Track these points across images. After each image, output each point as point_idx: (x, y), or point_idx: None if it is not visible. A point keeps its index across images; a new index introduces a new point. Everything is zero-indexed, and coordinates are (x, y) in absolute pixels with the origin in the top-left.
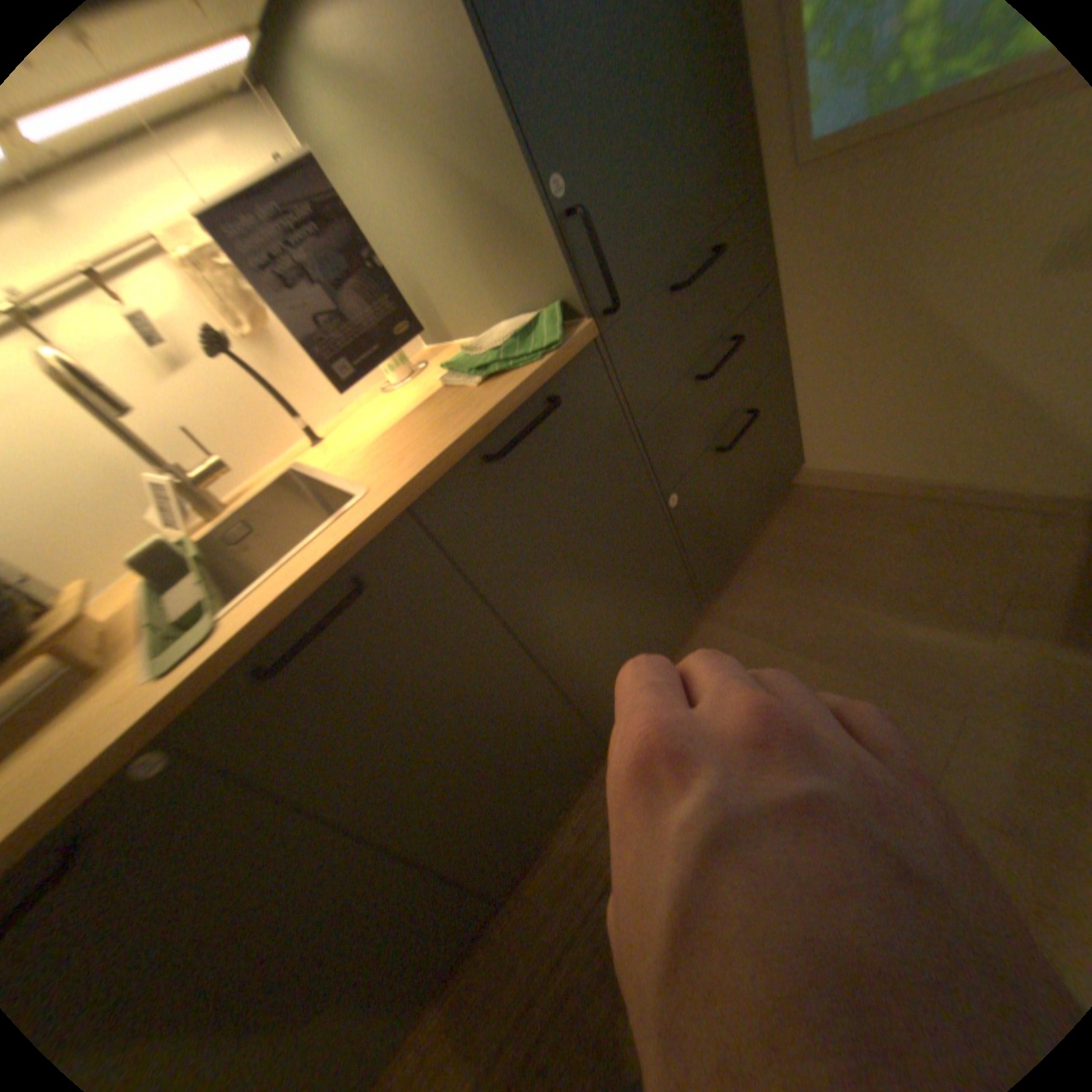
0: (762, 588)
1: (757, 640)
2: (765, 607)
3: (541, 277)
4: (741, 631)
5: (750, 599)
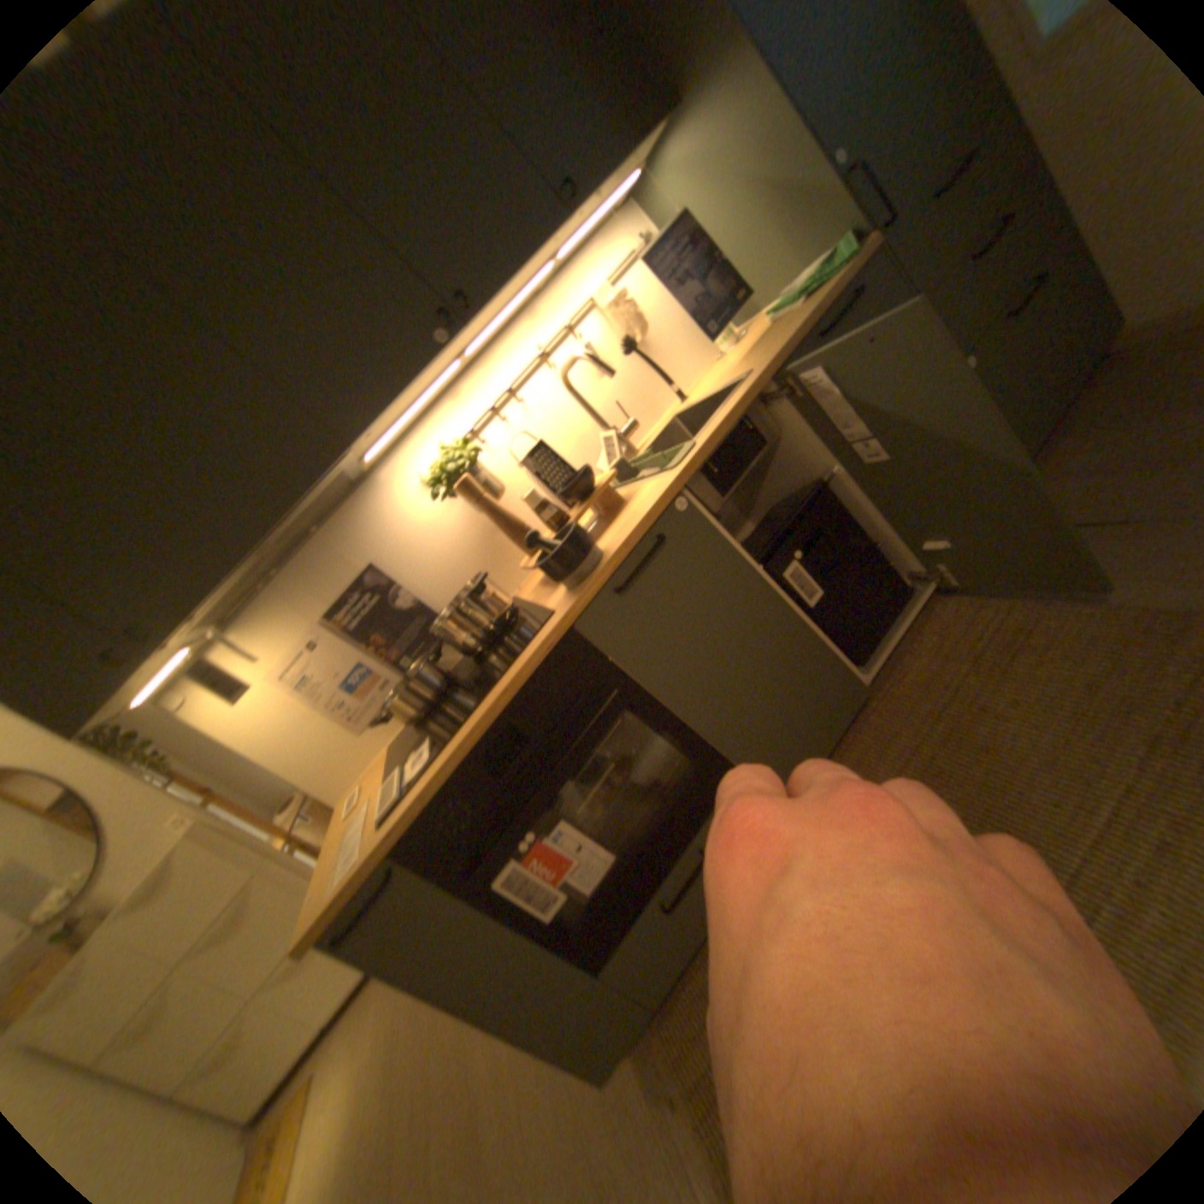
0: (1091, 439)
1: (1092, 477)
2: (1098, 451)
3: (833, 221)
4: (1073, 477)
5: (1079, 452)
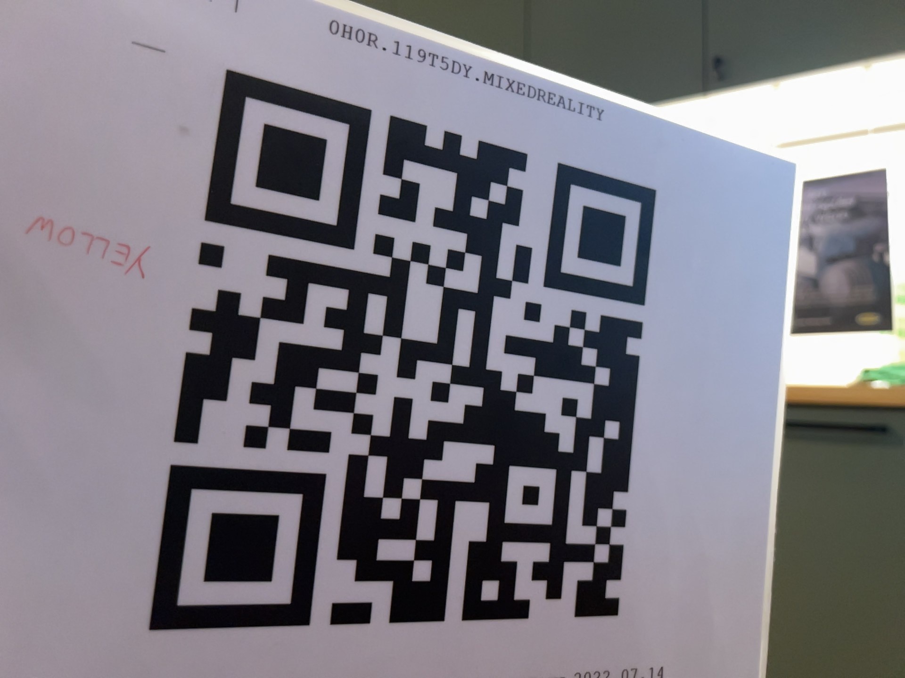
0: None
1: None
2: None
3: None
4: None
5: None
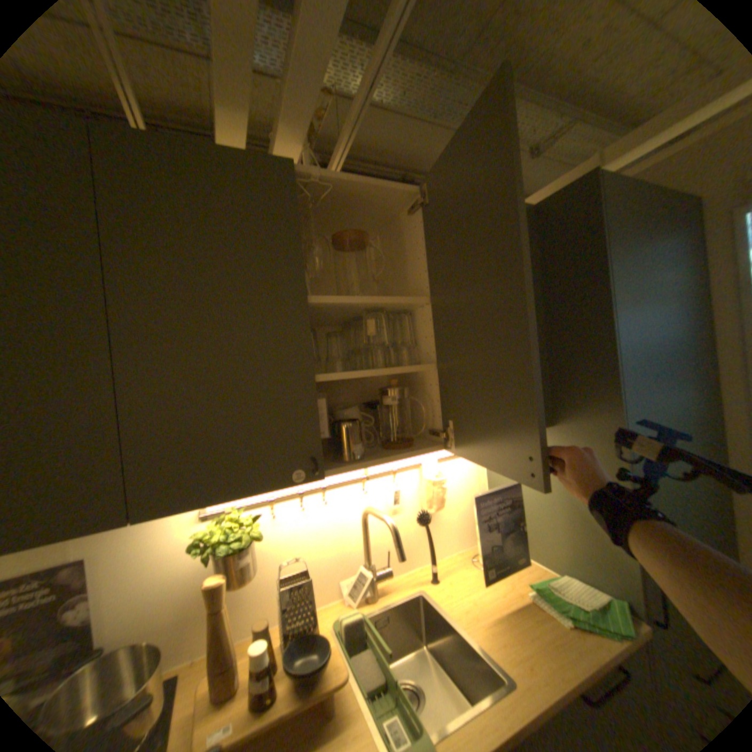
0: None
1: None
2: None
3: (615, 582)
4: None
5: None
